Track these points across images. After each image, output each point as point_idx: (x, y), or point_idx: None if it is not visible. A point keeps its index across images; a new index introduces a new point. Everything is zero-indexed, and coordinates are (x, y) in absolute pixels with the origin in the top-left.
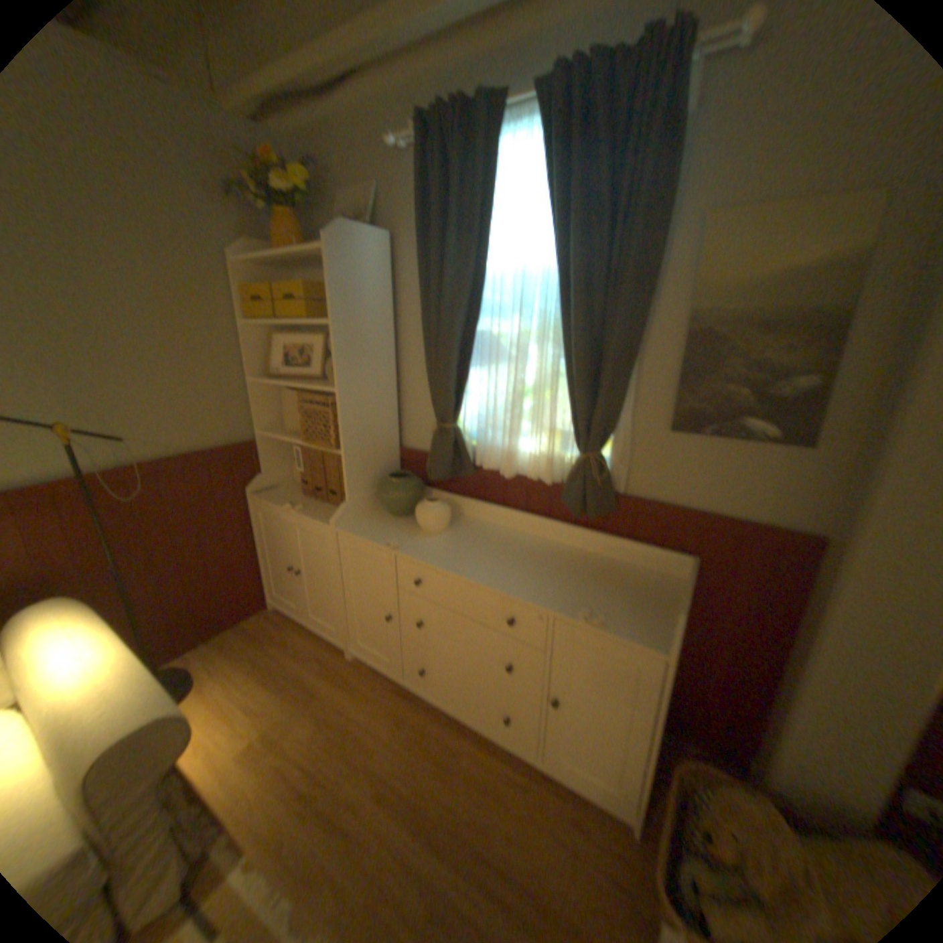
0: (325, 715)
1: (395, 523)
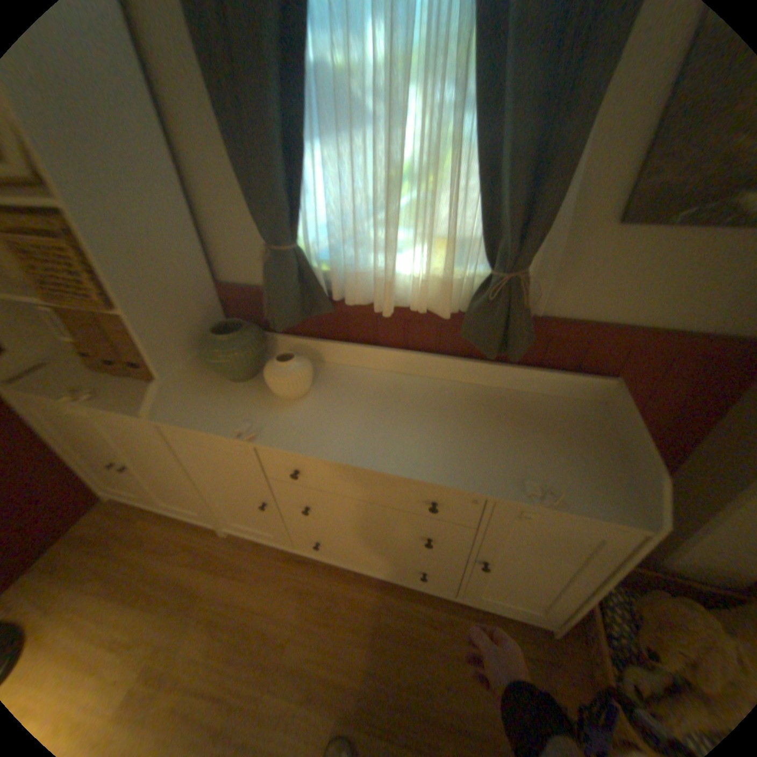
0: (216, 612)
1: (239, 390)
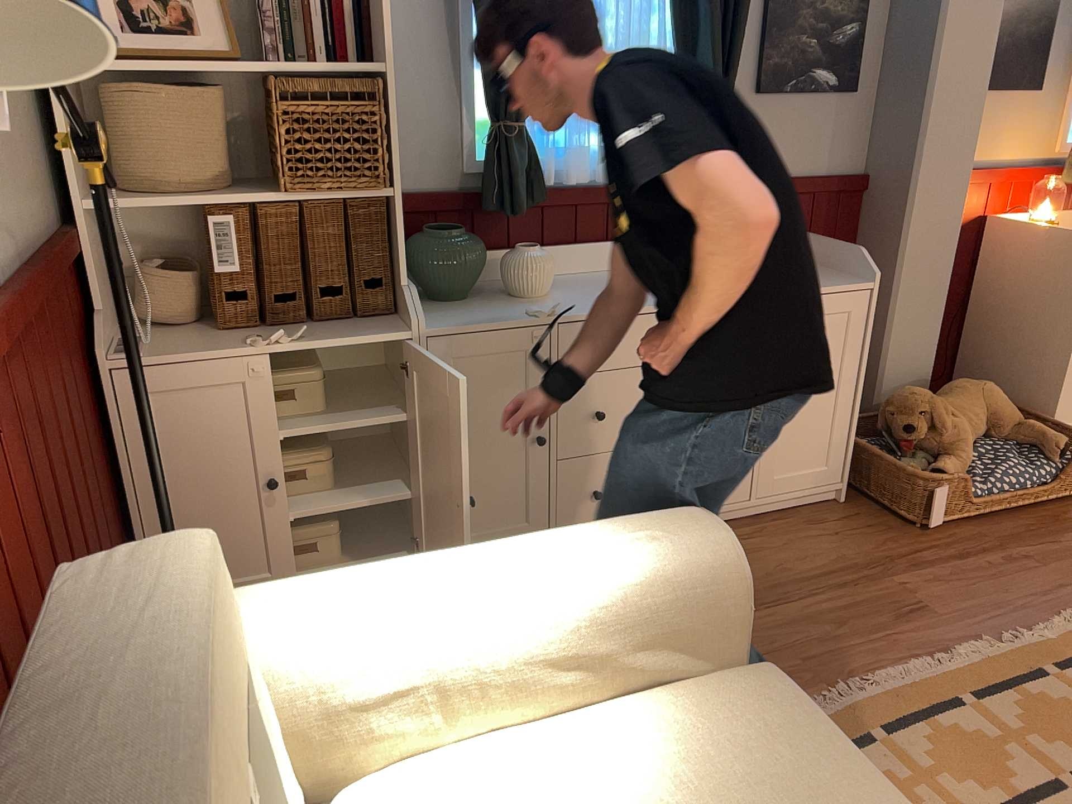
0: None
1: (470, 303)
